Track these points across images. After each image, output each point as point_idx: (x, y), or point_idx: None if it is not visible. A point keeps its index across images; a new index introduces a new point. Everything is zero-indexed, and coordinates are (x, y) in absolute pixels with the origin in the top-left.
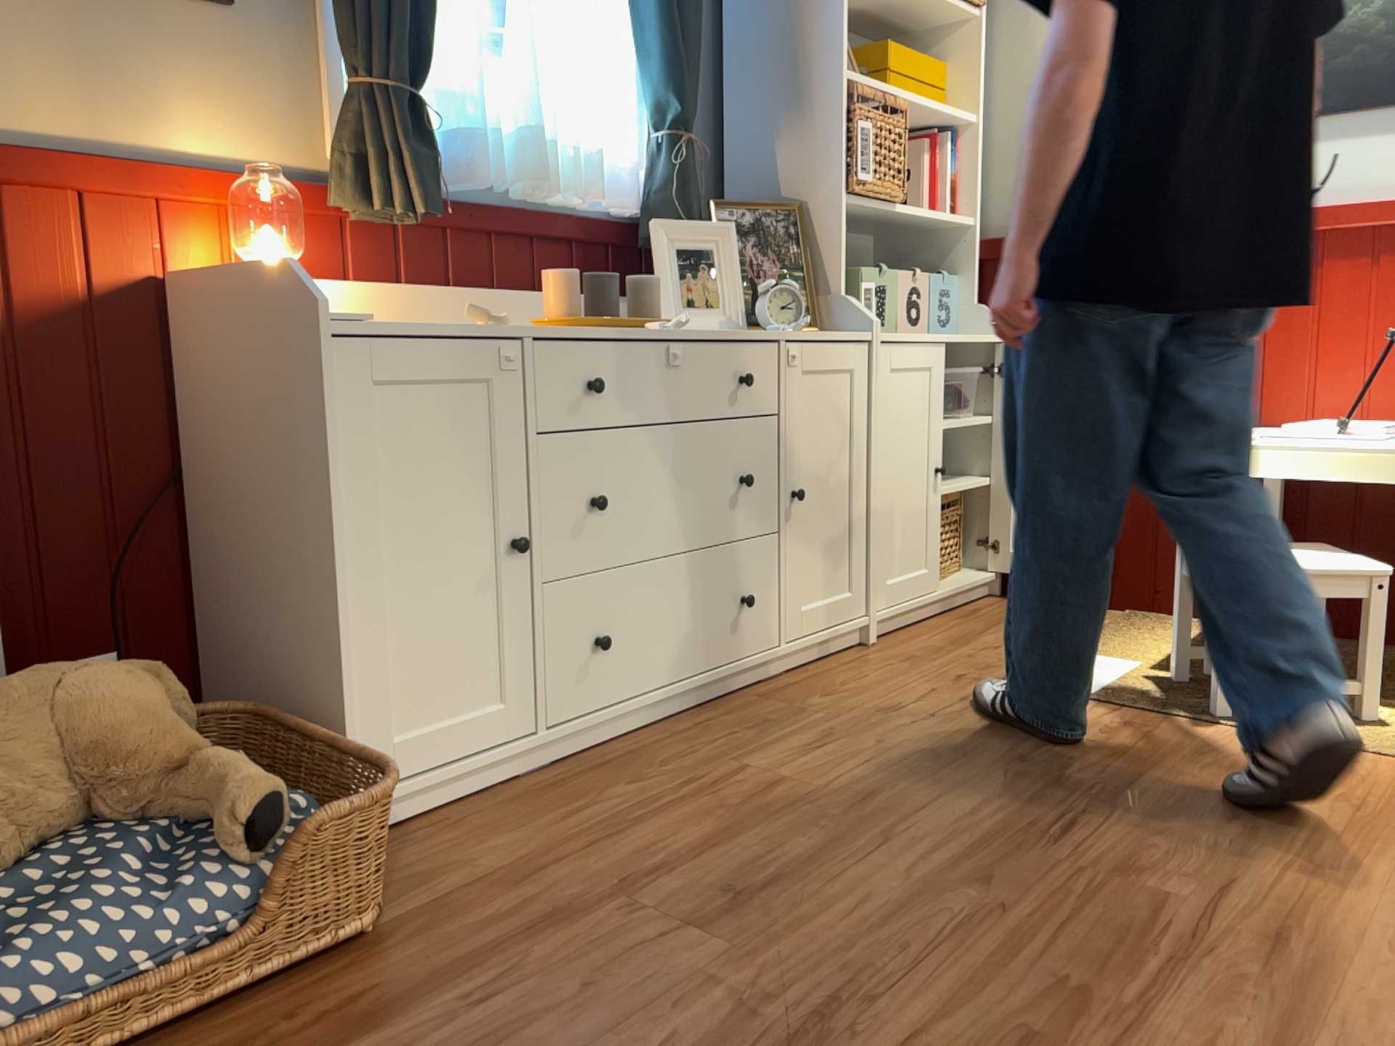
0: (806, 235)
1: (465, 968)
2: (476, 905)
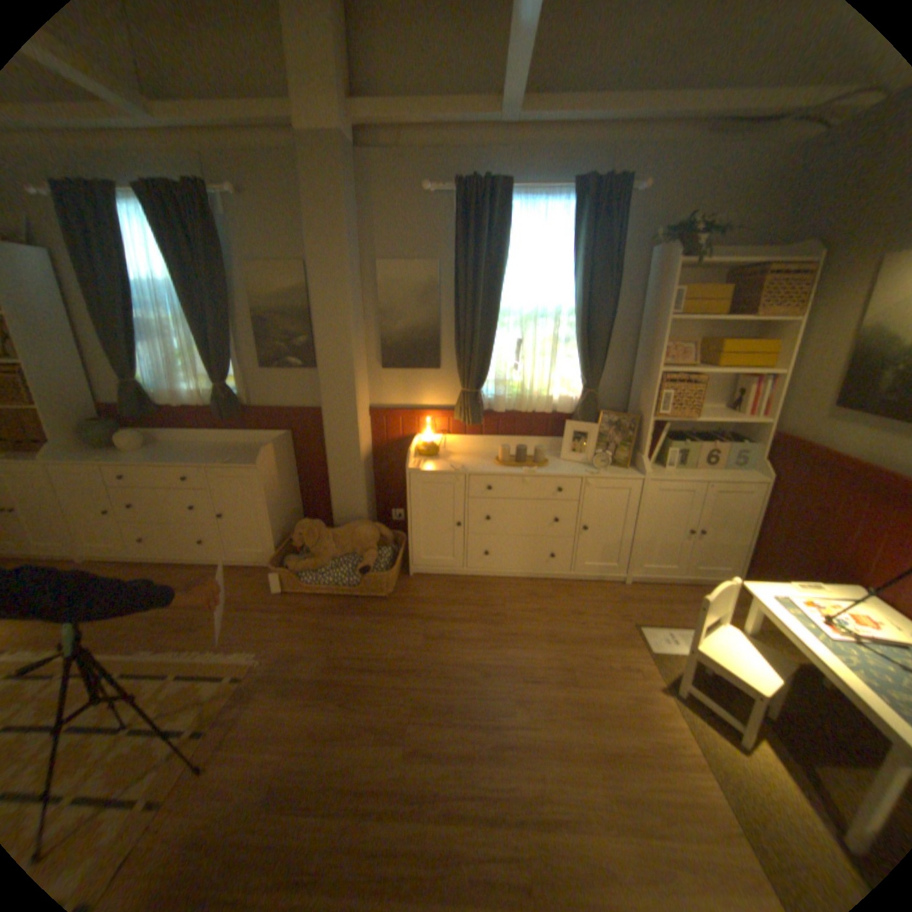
0: (640, 427)
1: (386, 615)
2: (406, 603)
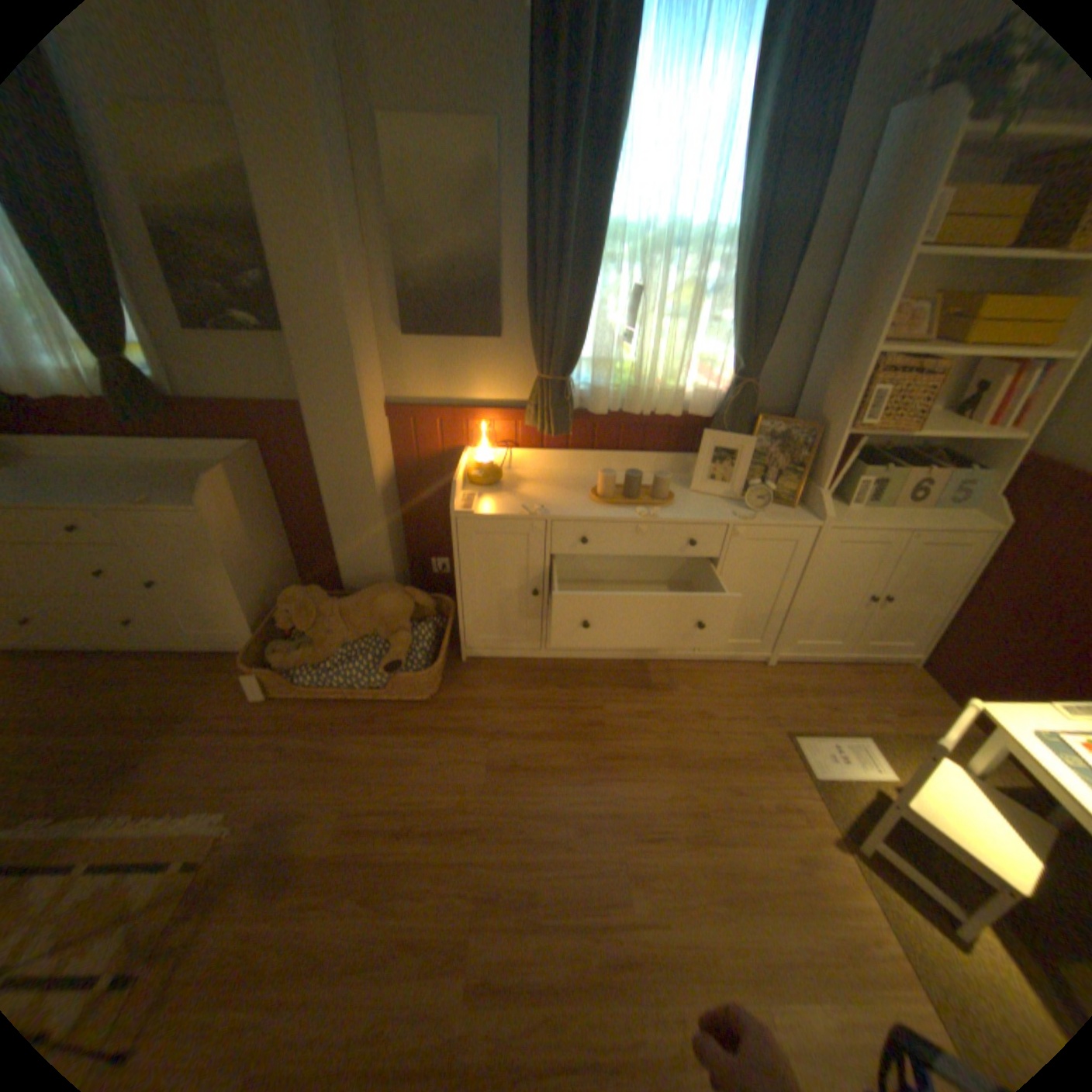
0: (822, 443)
1: (430, 731)
2: (459, 709)
